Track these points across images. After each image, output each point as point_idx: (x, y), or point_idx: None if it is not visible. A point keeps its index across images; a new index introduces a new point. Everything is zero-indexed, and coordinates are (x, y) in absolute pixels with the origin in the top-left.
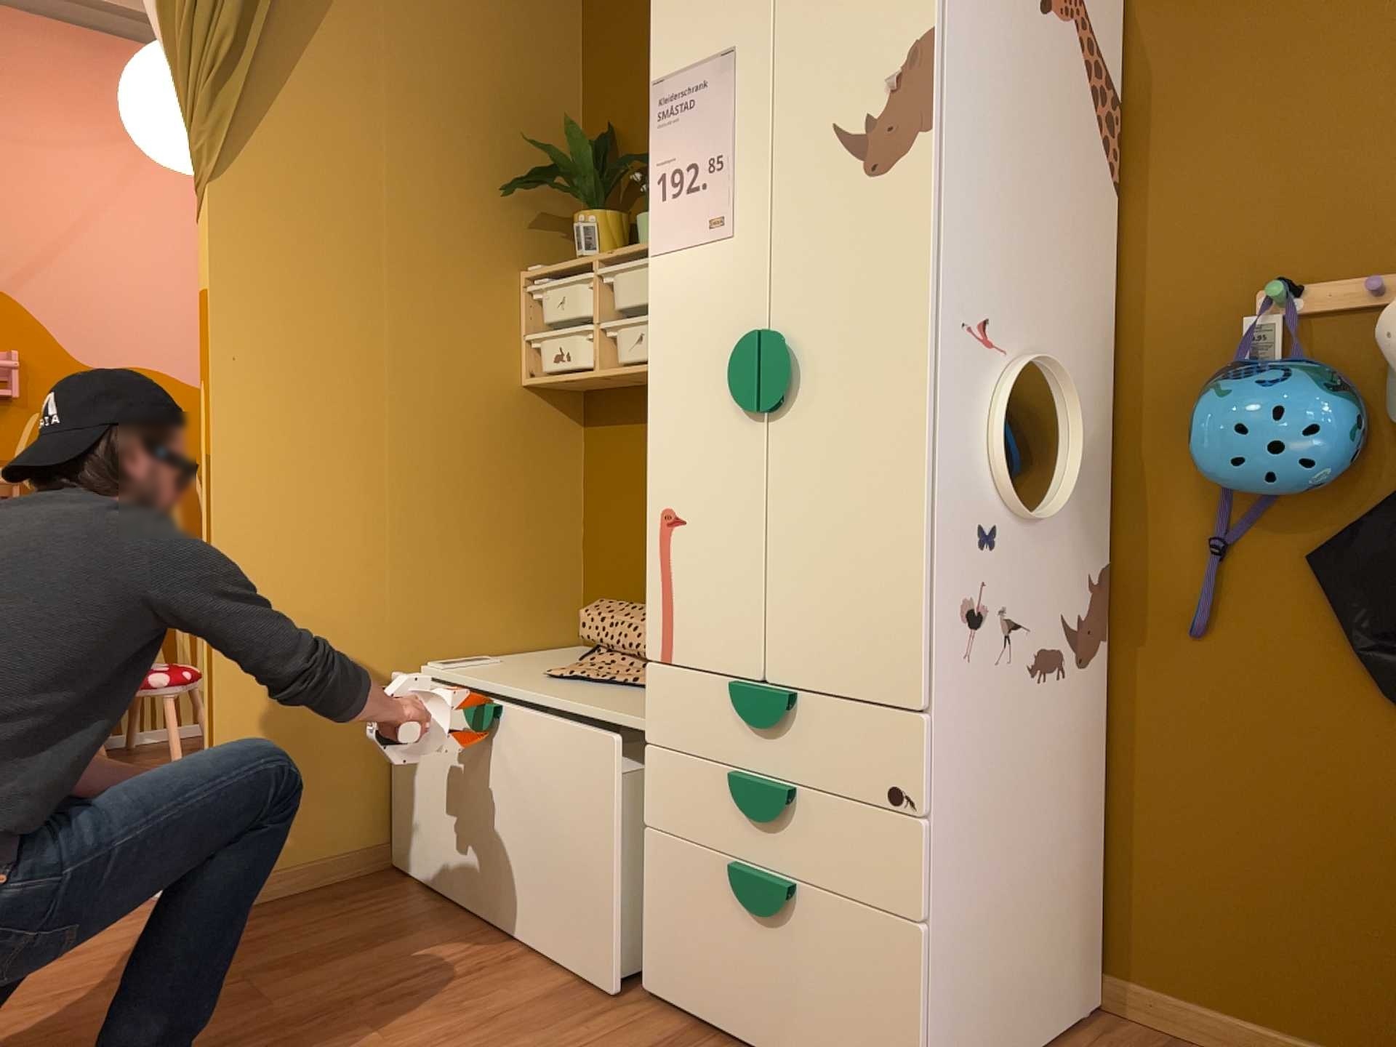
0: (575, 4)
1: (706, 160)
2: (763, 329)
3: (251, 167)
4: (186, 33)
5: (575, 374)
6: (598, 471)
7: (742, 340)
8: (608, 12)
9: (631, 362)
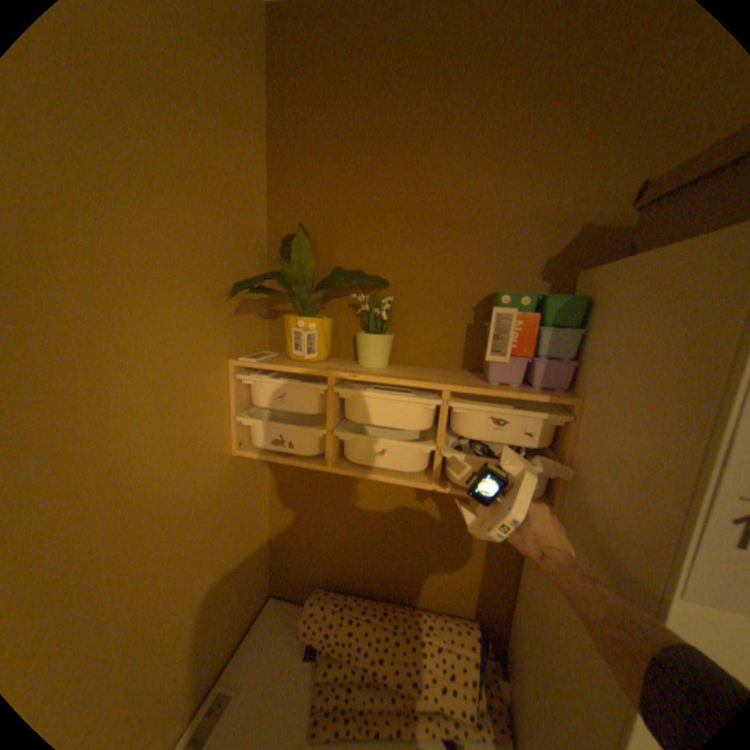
0: (261, 88)
1: None
2: None
3: None
4: None
5: (304, 464)
6: (287, 490)
7: None
8: (300, 111)
9: (375, 471)
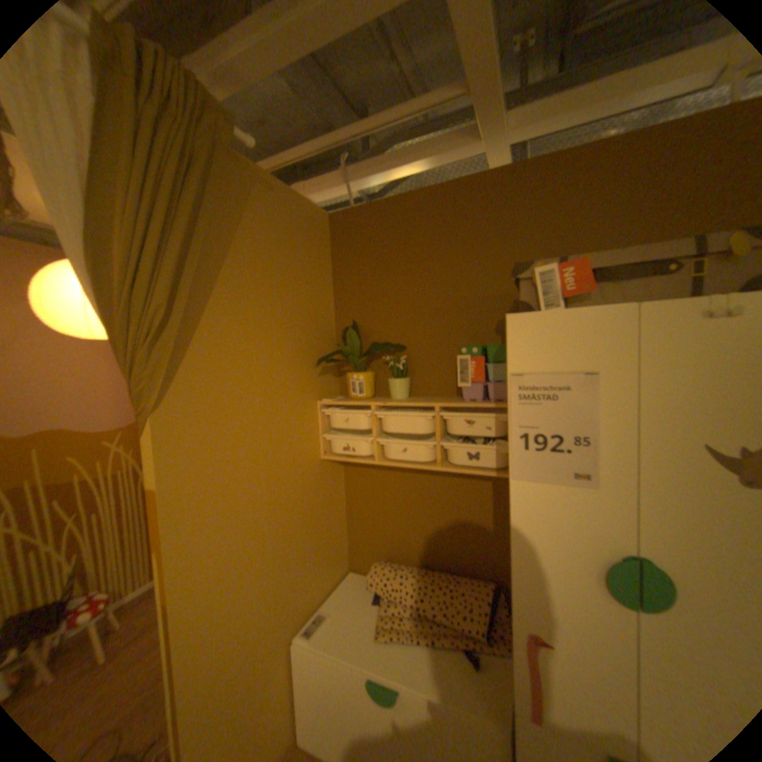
0: (328, 255)
1: (571, 435)
2: (639, 560)
3: (176, 393)
4: (118, 306)
5: (361, 461)
6: (356, 489)
7: (624, 566)
8: (348, 262)
9: (403, 462)
